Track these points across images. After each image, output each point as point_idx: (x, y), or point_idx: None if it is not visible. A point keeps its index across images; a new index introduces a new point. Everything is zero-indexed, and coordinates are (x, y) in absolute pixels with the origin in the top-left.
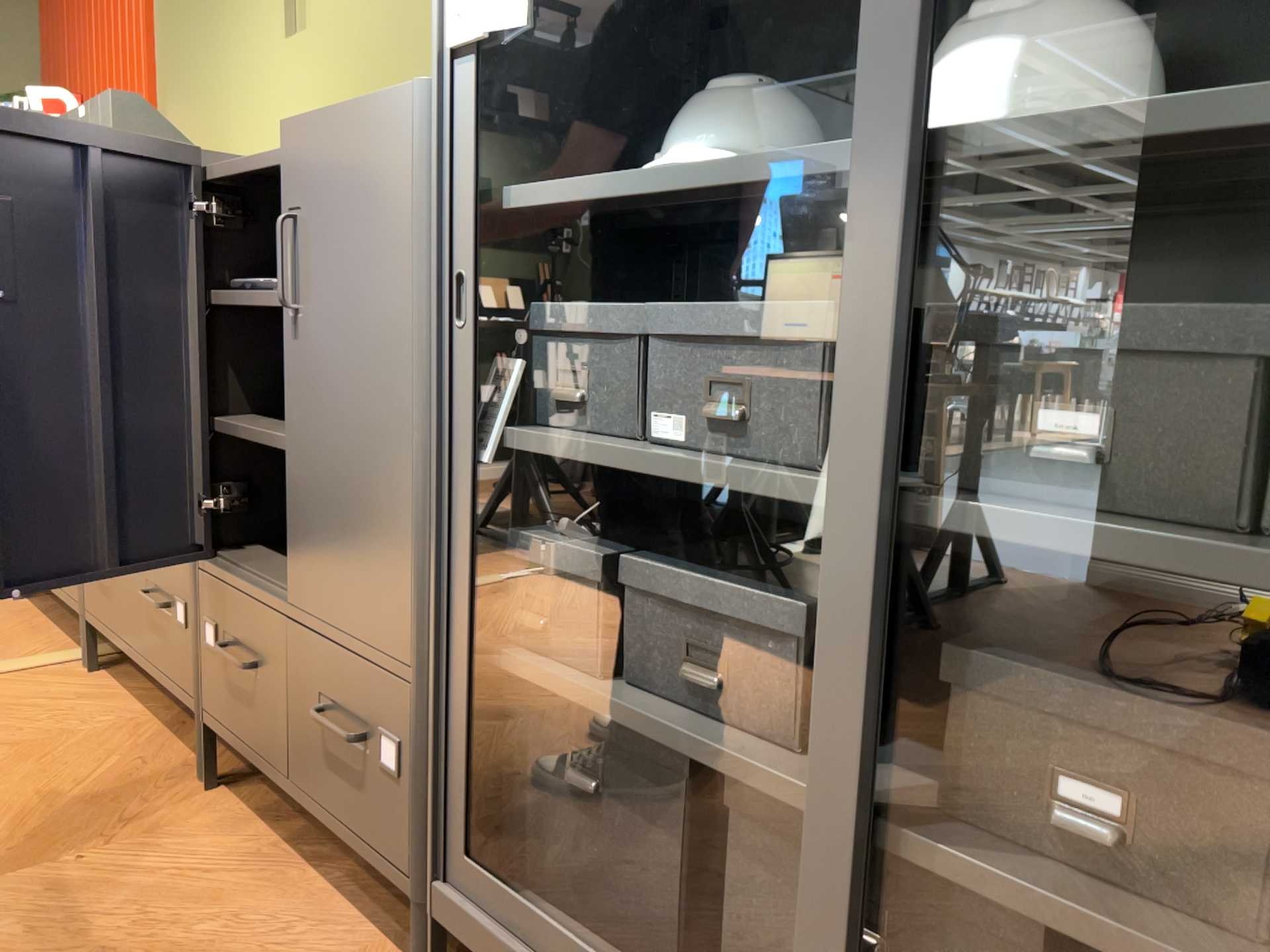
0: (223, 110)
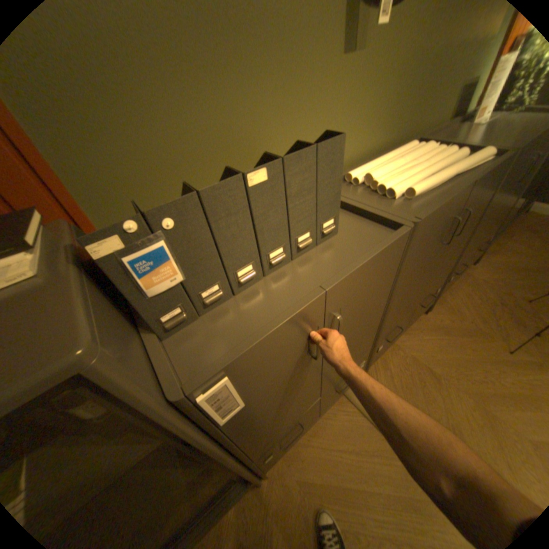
0: (250, 119)
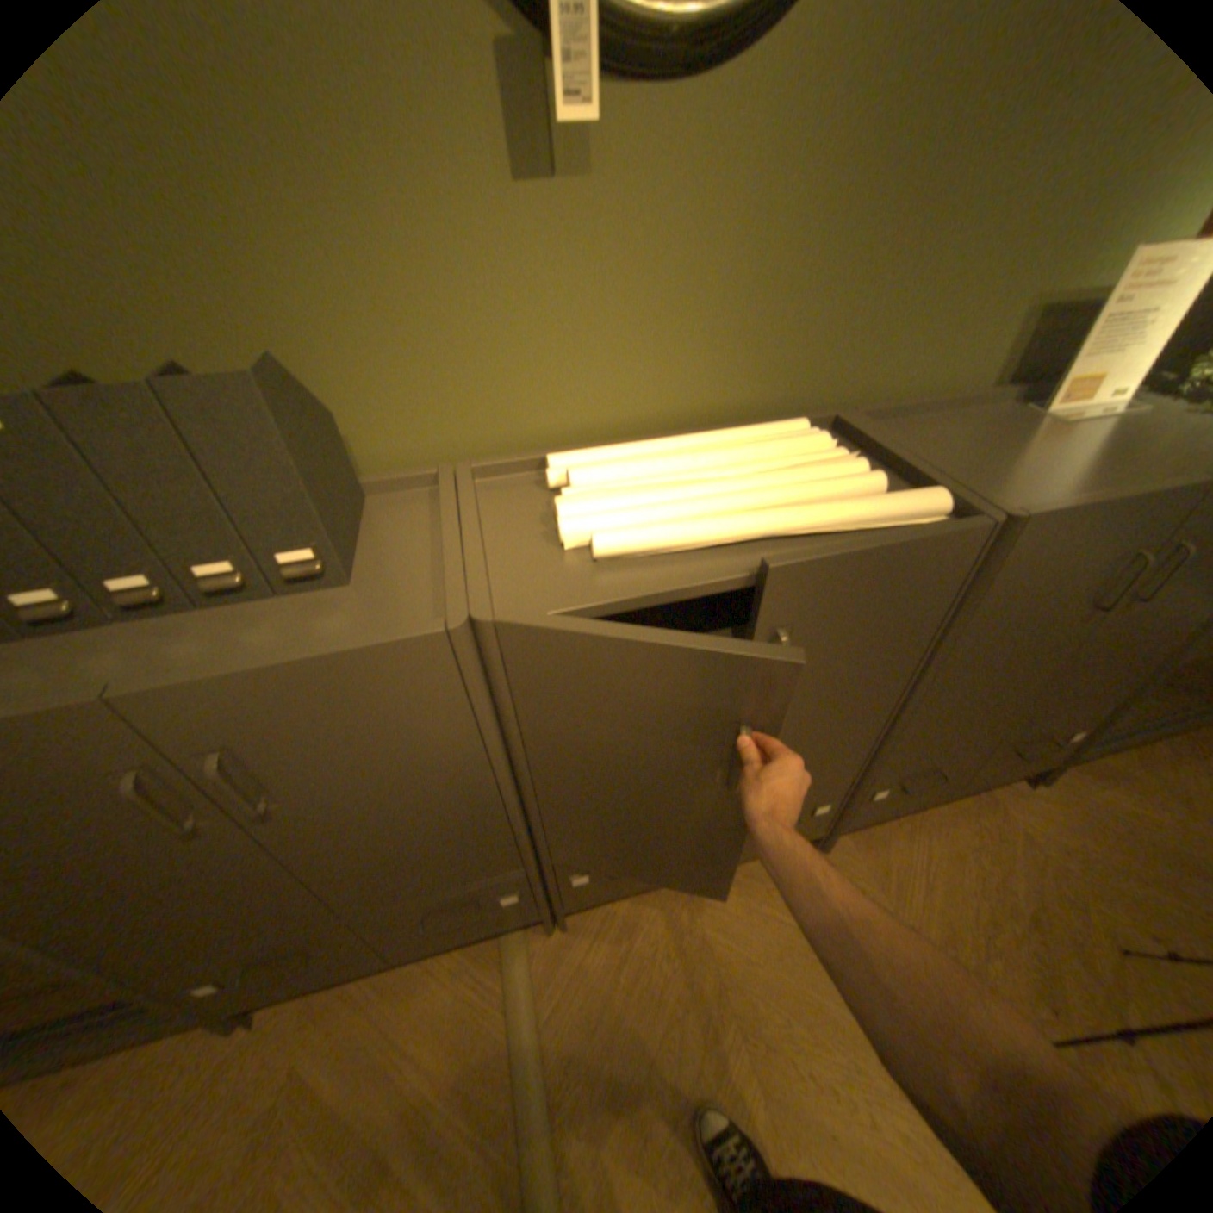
0: (236, 291)
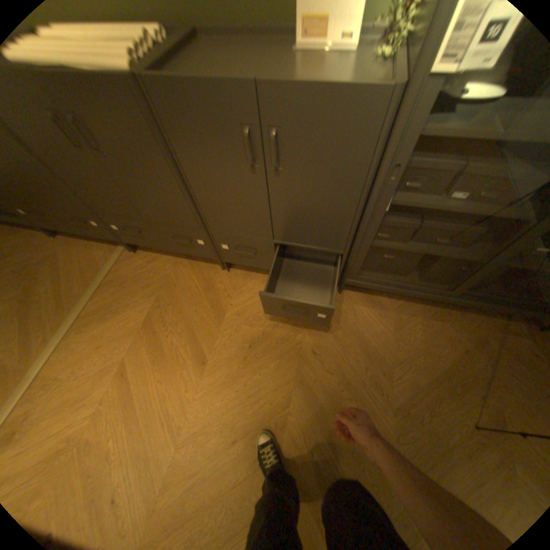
0: None
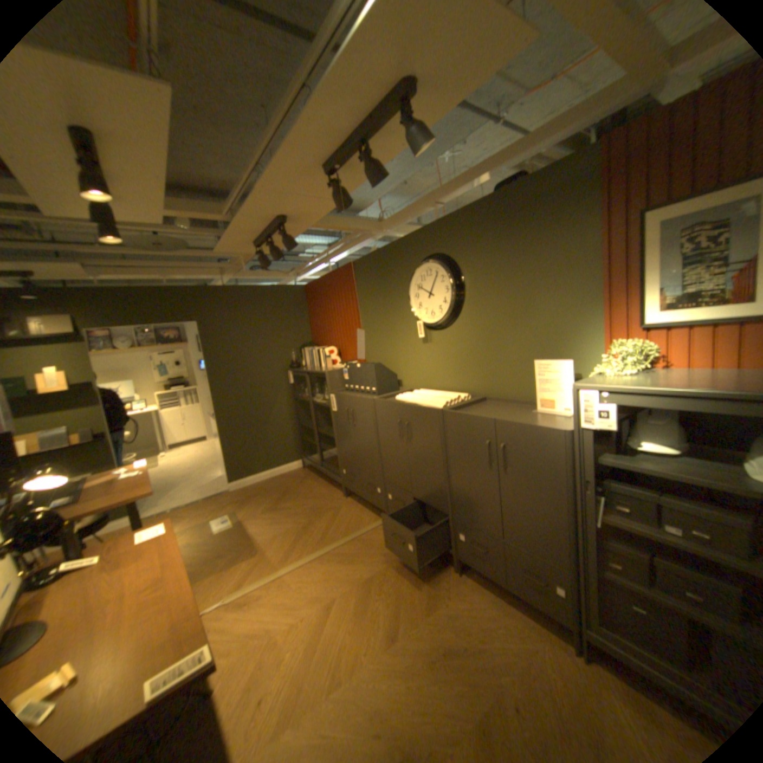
0: (394, 357)
